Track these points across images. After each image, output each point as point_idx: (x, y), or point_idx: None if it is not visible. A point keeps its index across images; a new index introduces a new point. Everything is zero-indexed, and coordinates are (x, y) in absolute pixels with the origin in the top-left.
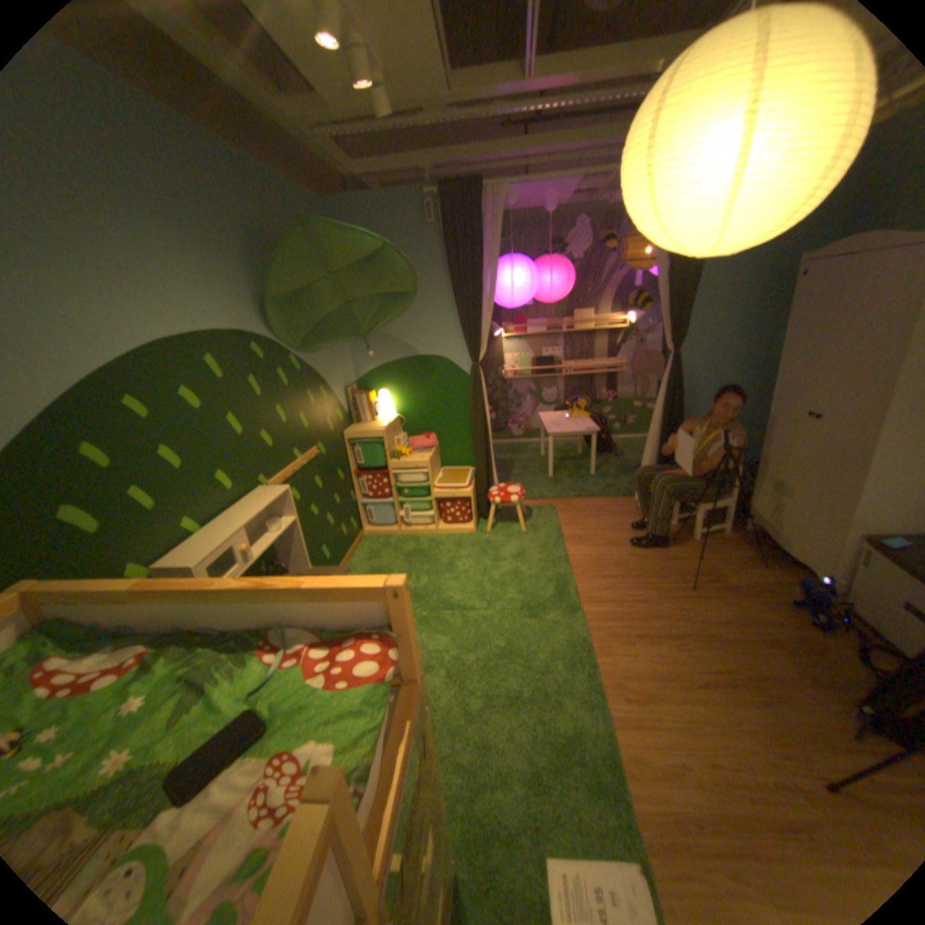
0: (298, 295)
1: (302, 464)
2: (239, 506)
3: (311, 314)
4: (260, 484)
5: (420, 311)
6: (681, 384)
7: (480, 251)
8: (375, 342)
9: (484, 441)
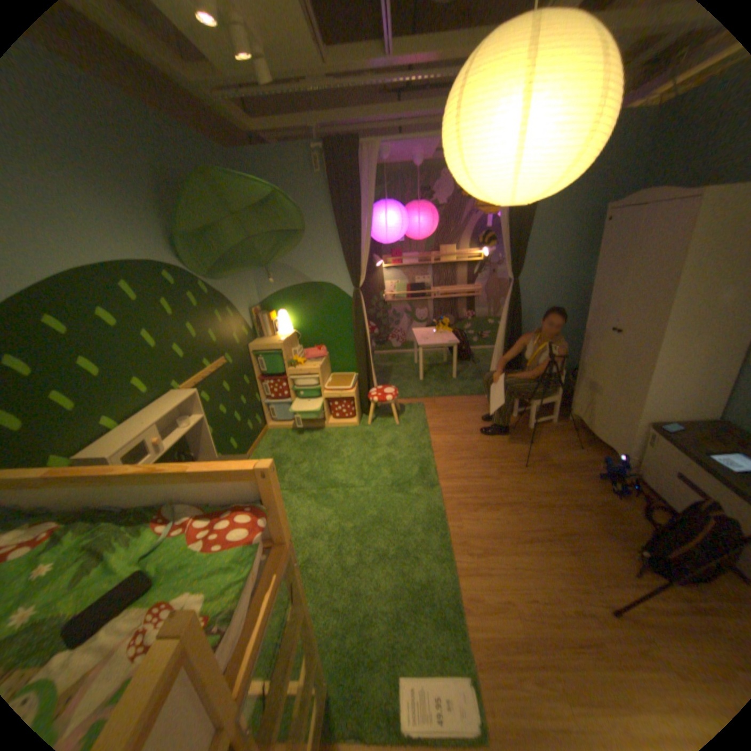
0: (204, 231)
1: (211, 372)
2: (153, 407)
3: (217, 247)
4: (173, 388)
5: (311, 245)
6: (519, 305)
7: (359, 197)
8: (274, 270)
9: (365, 351)
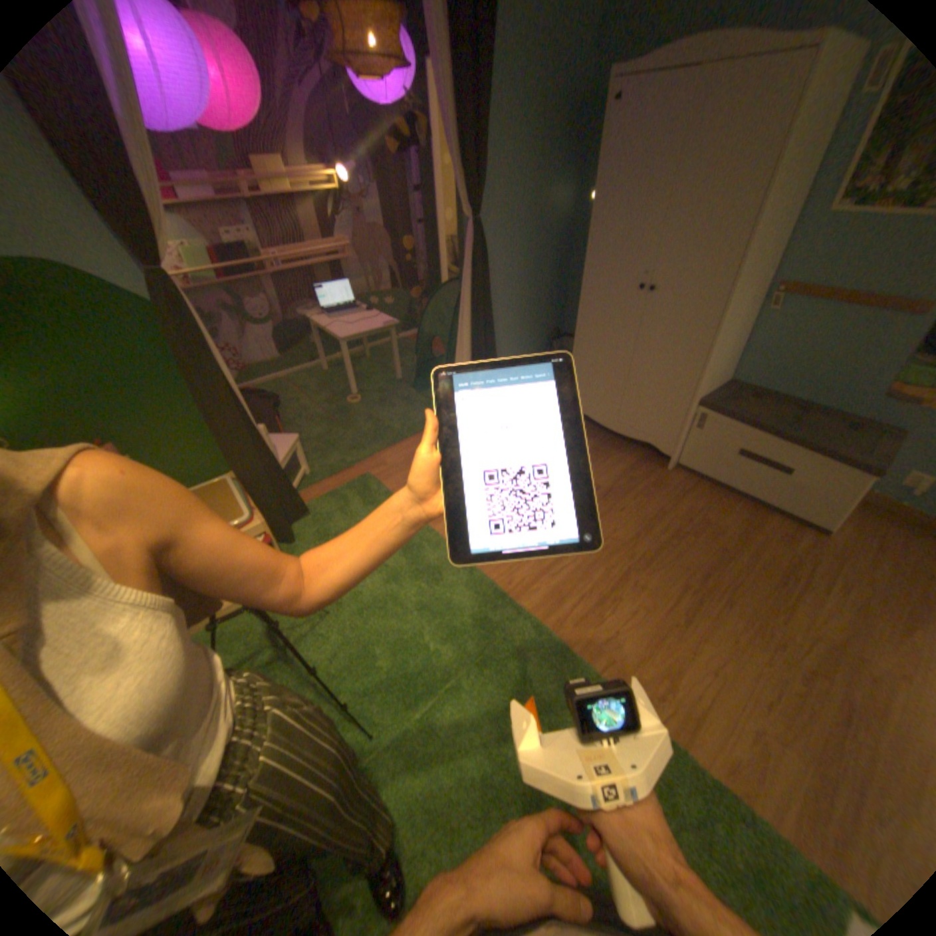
0: None
1: None
2: None
3: None
4: None
5: None
6: (488, 265)
7: None
8: None
9: (243, 422)
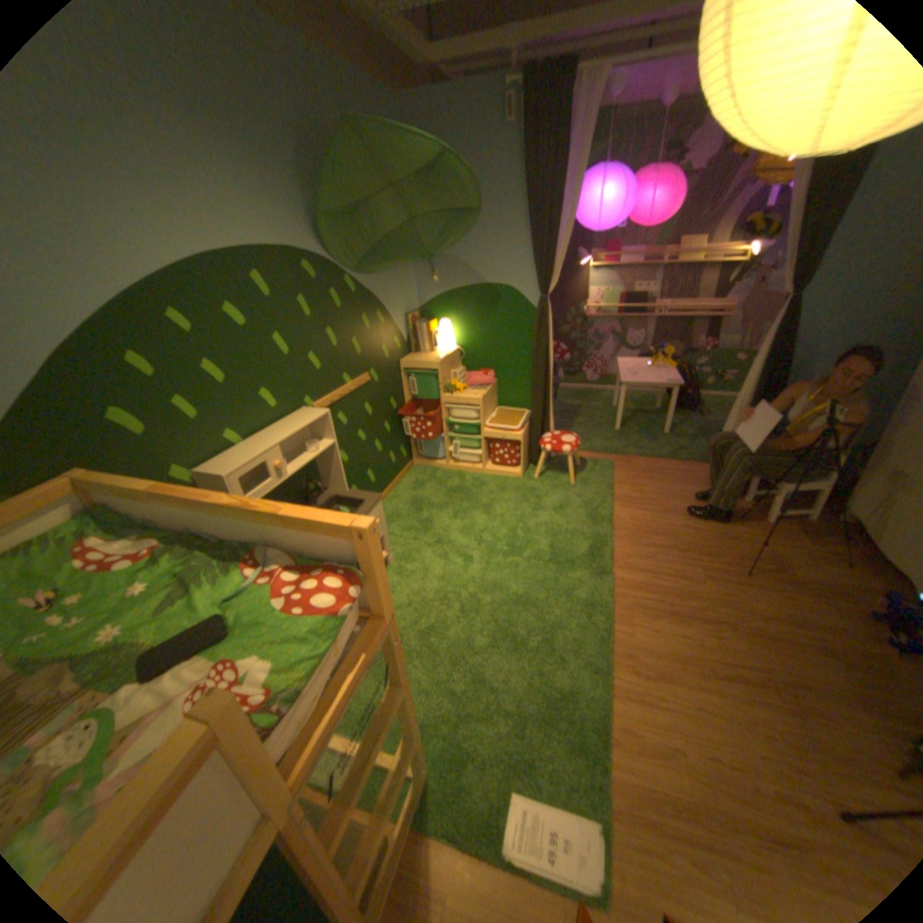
0: (355, 209)
1: (351, 390)
2: (281, 424)
3: (369, 231)
4: (305, 405)
5: (490, 231)
6: (794, 337)
7: (566, 158)
8: (440, 266)
9: (544, 383)
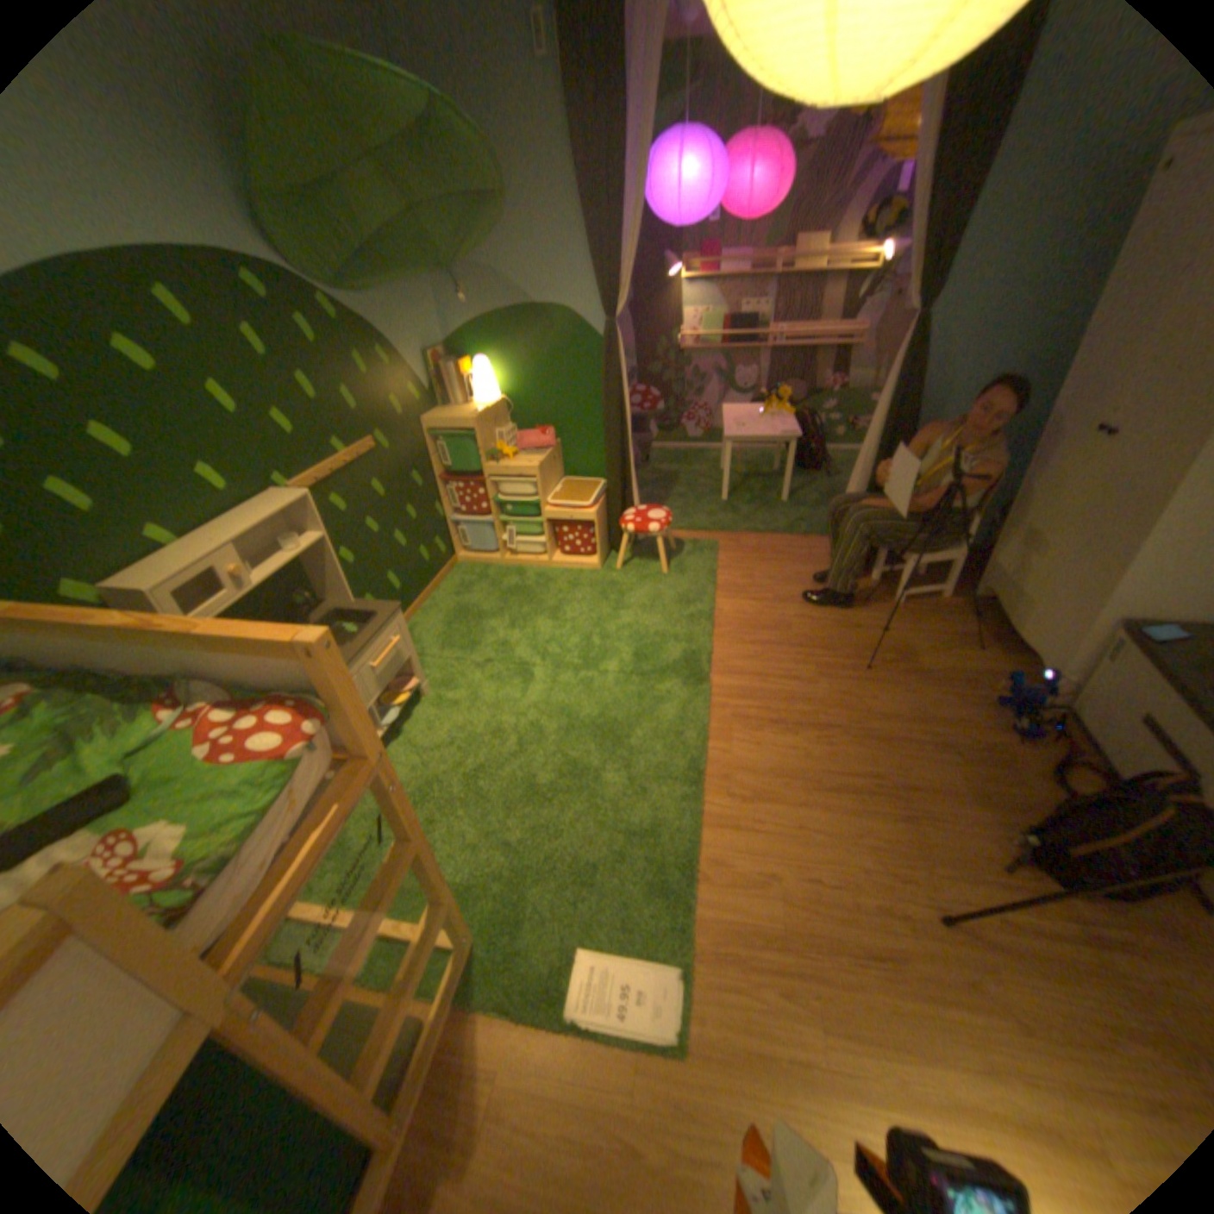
0: (317, 190)
1: (347, 462)
2: (237, 515)
3: (347, 225)
4: (276, 486)
5: (531, 226)
6: (923, 367)
7: (624, 115)
8: (467, 278)
9: (620, 442)
